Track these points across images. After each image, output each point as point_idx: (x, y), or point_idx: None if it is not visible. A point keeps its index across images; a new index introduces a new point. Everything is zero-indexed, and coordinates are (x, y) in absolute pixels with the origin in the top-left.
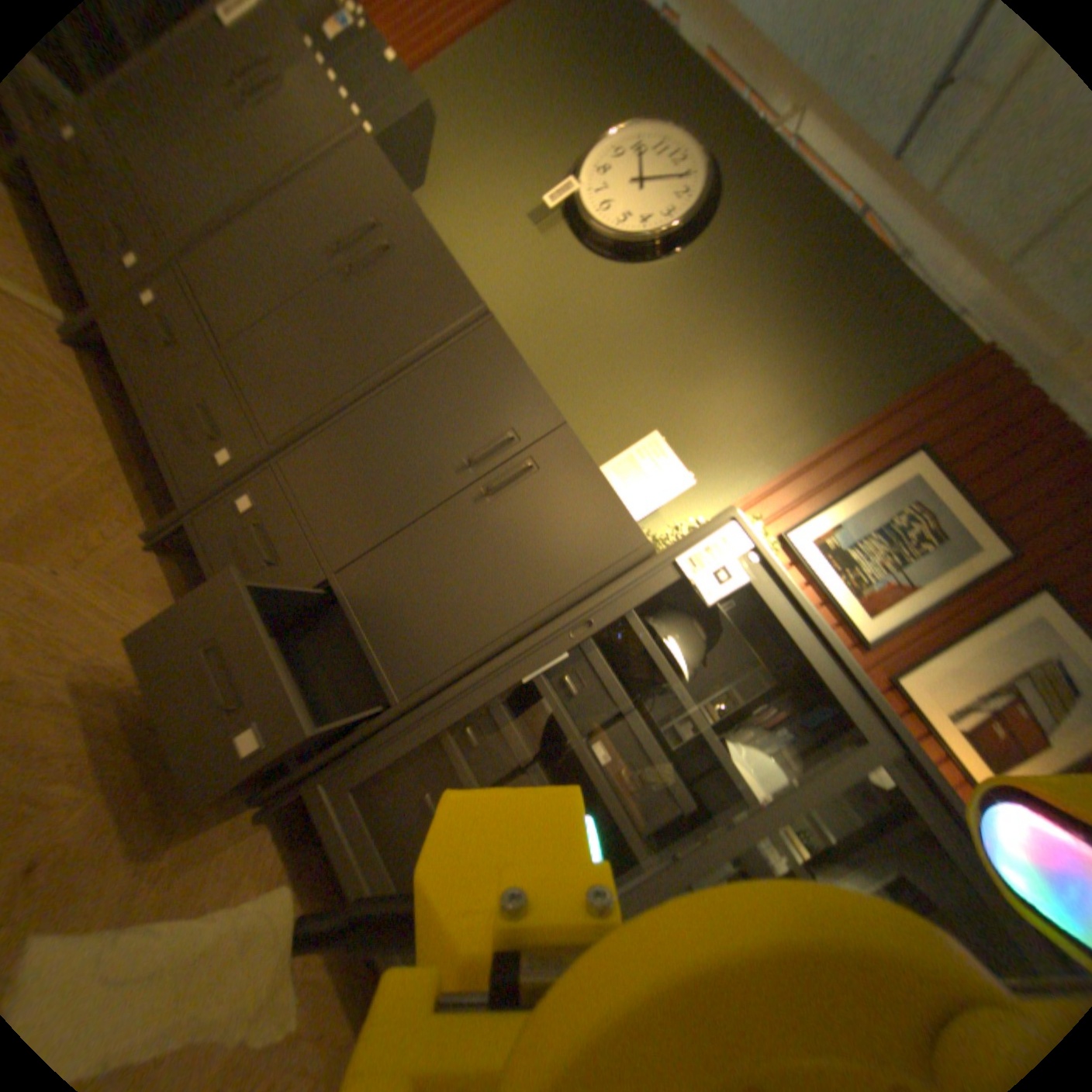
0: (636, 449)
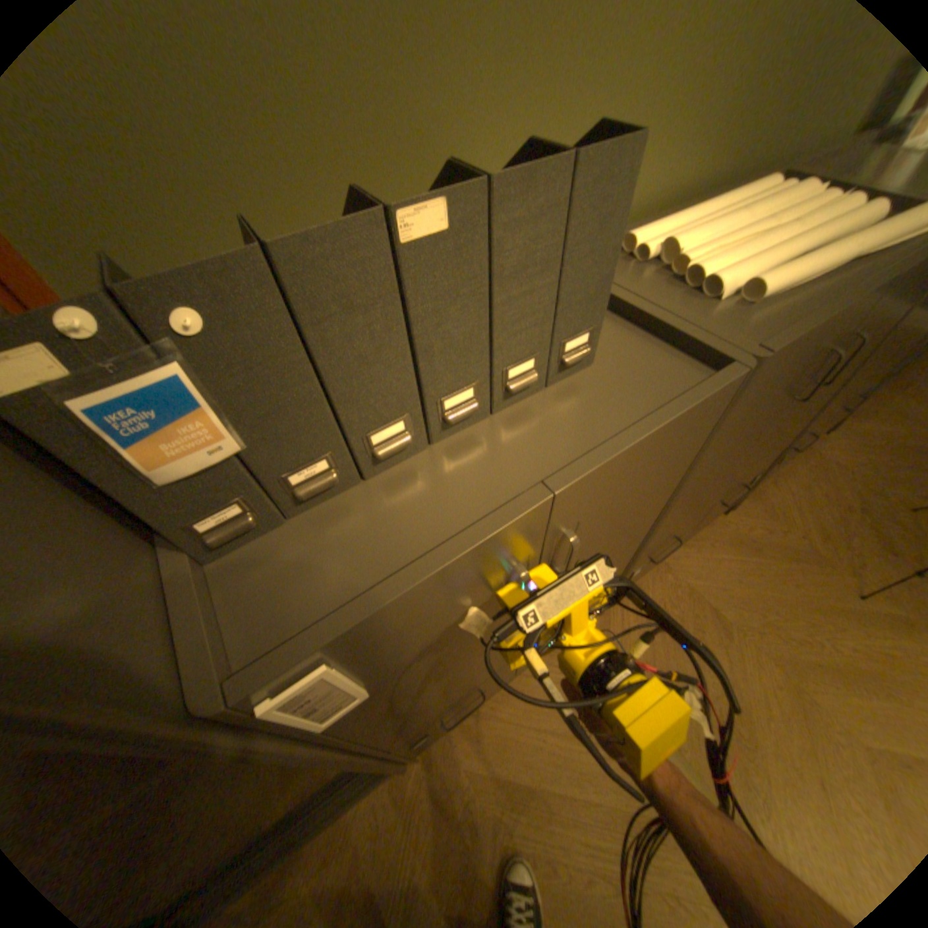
0: None
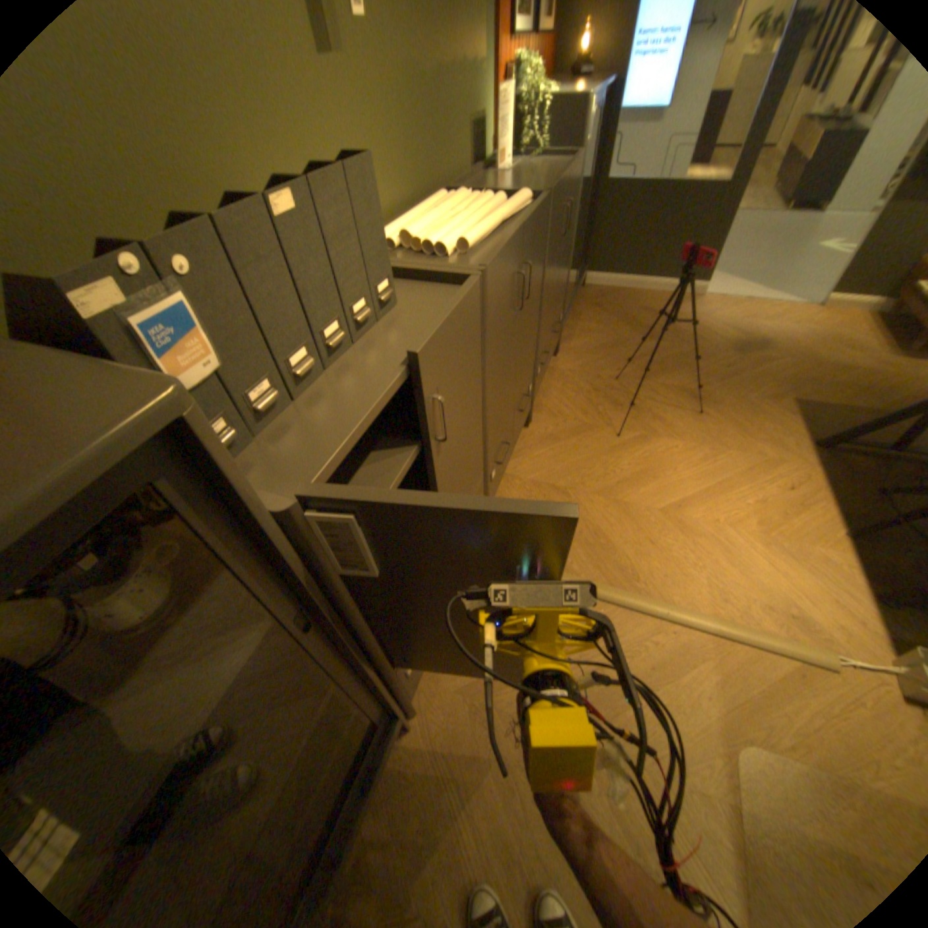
0: (500, 113)
